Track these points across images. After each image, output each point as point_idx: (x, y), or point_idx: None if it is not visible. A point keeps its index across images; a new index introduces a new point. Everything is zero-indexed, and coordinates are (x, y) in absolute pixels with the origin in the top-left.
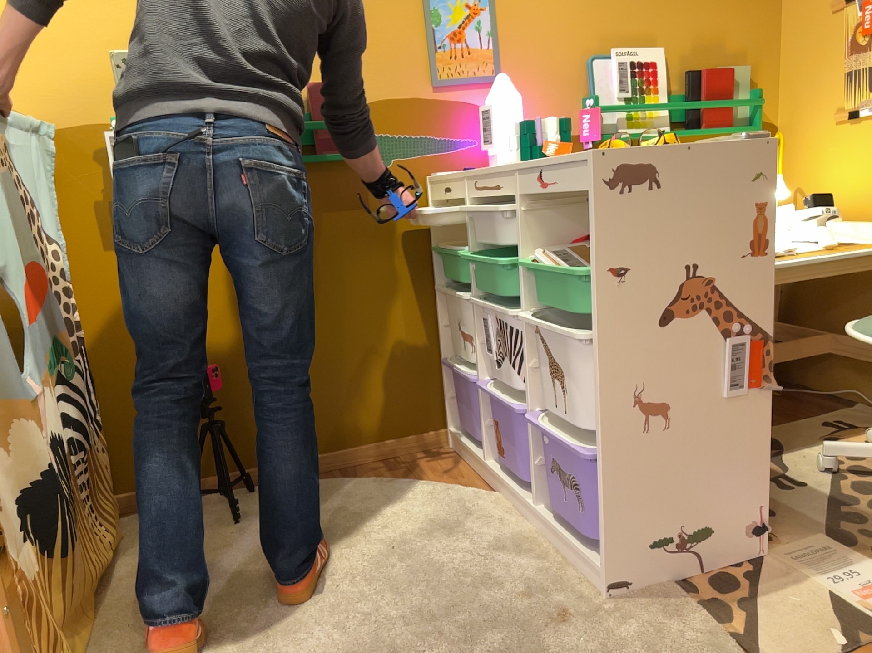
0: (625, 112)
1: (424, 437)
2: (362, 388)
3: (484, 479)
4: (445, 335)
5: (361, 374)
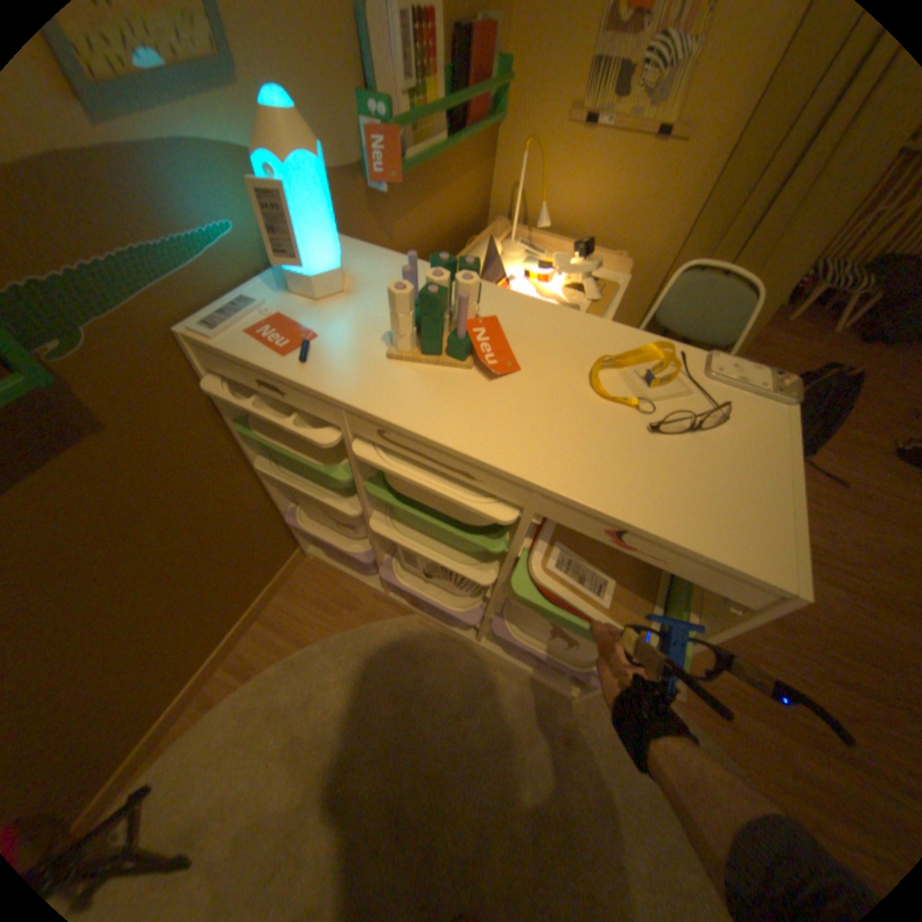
0: (411, 116)
1: (285, 570)
2: (209, 603)
3: (386, 598)
4: (281, 494)
5: (201, 596)
